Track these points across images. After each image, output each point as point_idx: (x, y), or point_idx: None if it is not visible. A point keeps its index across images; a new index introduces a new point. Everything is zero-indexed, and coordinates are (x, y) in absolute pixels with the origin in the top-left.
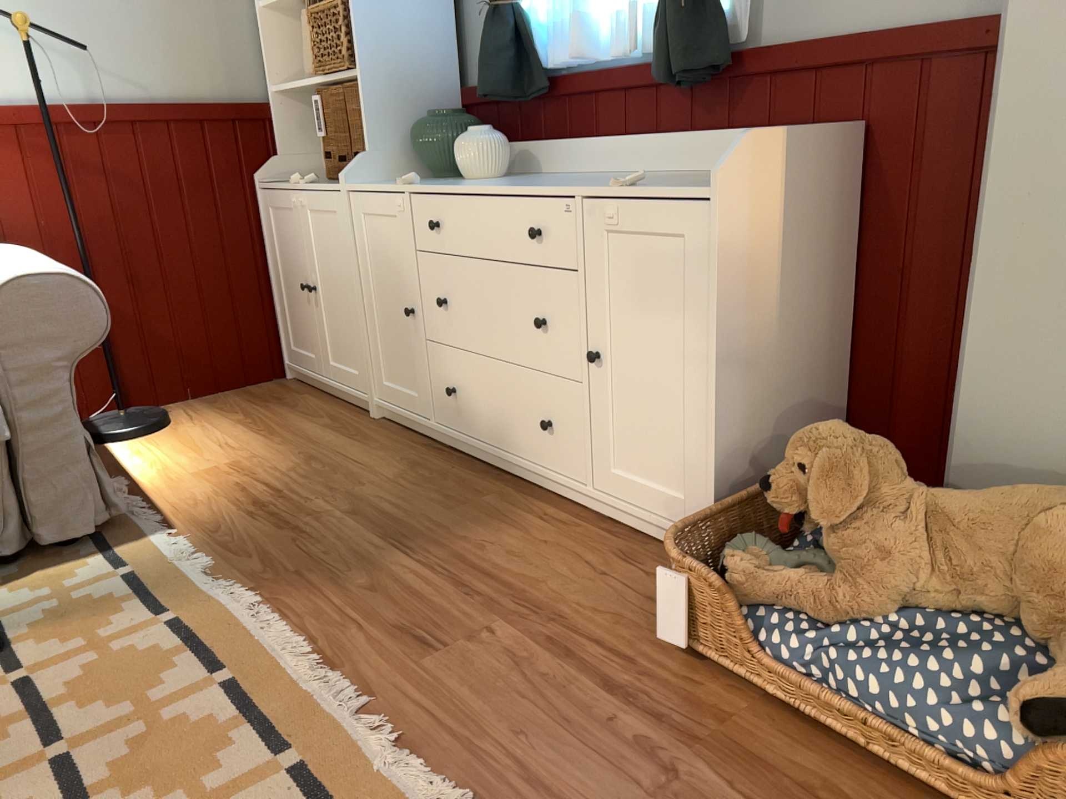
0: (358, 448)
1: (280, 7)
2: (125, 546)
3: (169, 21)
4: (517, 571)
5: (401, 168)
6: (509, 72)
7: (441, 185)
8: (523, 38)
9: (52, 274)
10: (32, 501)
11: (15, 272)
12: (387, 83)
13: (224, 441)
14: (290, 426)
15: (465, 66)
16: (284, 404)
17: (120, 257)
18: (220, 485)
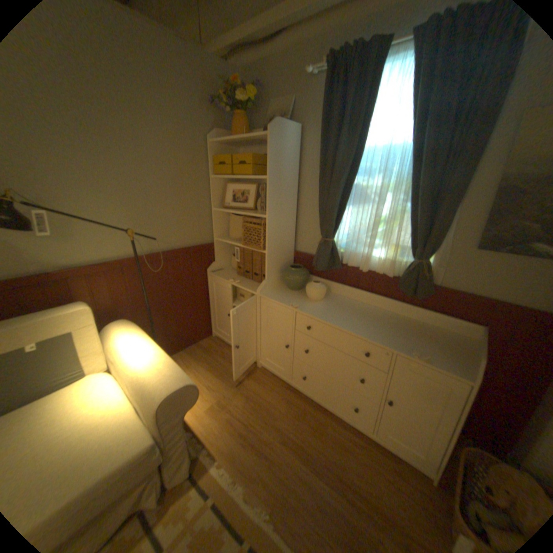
0: (262, 390)
1: (221, 208)
2: (201, 479)
3: (180, 216)
4: (367, 489)
5: (276, 282)
6: (329, 262)
7: (309, 310)
8: (333, 248)
9: (179, 387)
10: (165, 474)
11: (158, 382)
12: (275, 254)
13: (207, 384)
14: (229, 373)
15: (296, 242)
16: (219, 355)
17: (158, 307)
18: (220, 421)
